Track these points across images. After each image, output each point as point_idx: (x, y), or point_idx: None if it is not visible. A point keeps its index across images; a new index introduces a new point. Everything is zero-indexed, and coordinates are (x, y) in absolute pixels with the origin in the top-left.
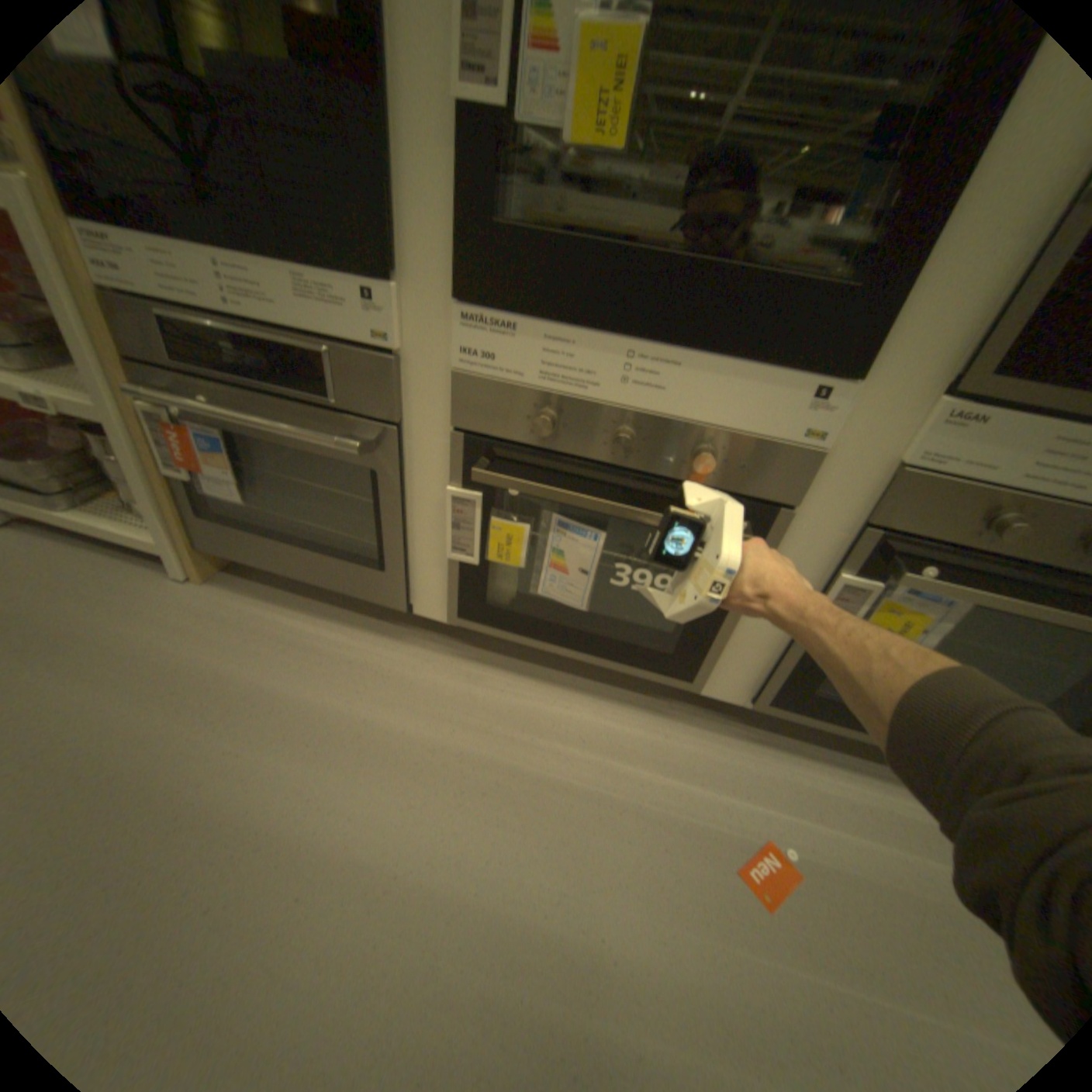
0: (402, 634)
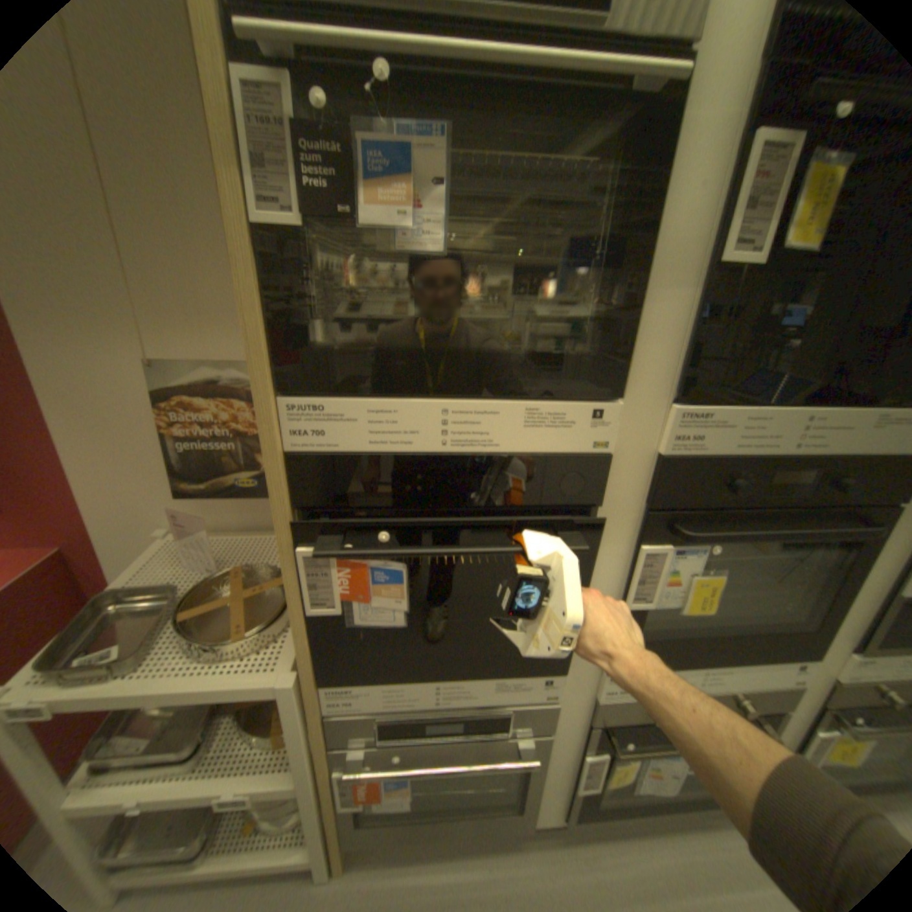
0: (518, 845)
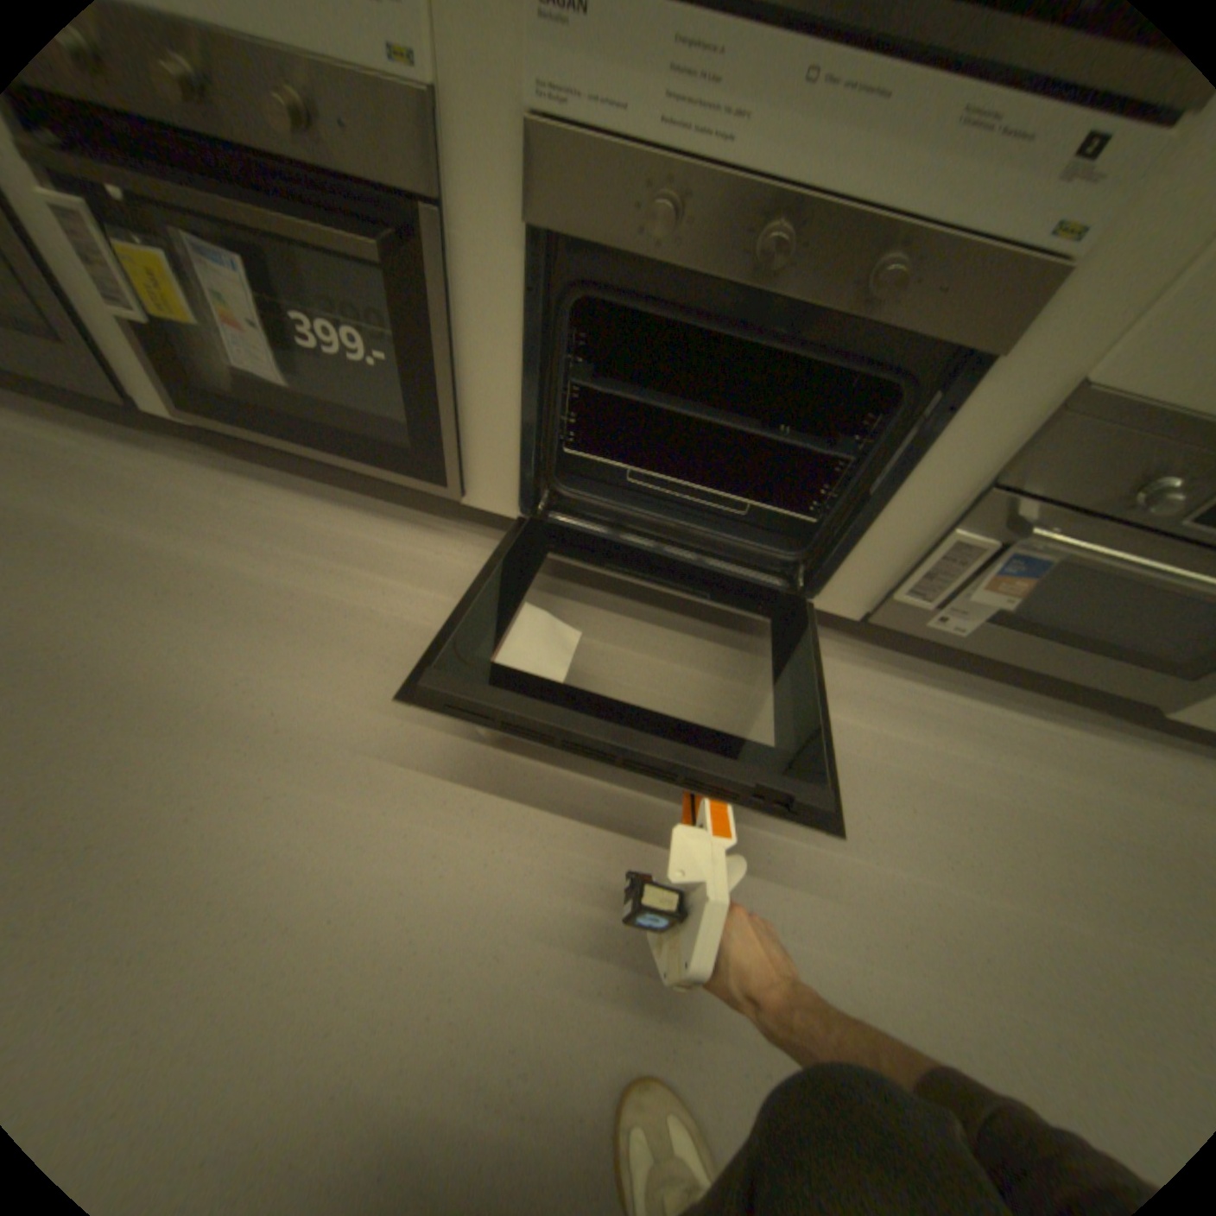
0: (150, 443)
